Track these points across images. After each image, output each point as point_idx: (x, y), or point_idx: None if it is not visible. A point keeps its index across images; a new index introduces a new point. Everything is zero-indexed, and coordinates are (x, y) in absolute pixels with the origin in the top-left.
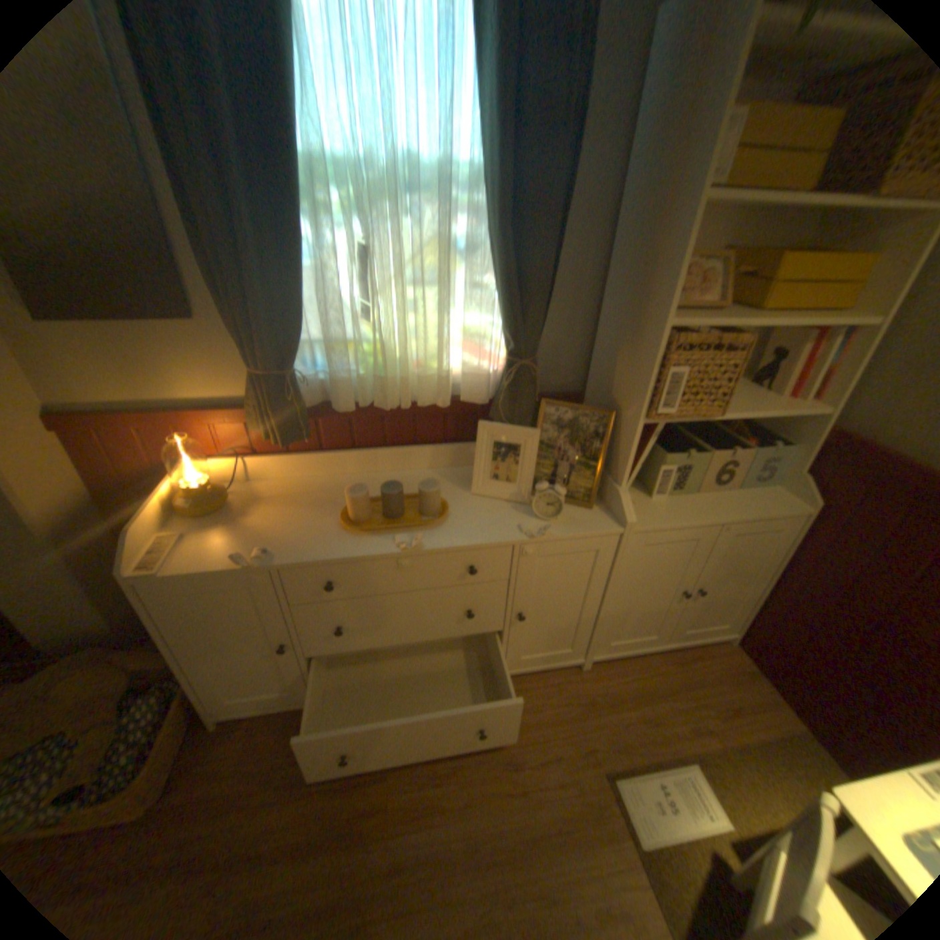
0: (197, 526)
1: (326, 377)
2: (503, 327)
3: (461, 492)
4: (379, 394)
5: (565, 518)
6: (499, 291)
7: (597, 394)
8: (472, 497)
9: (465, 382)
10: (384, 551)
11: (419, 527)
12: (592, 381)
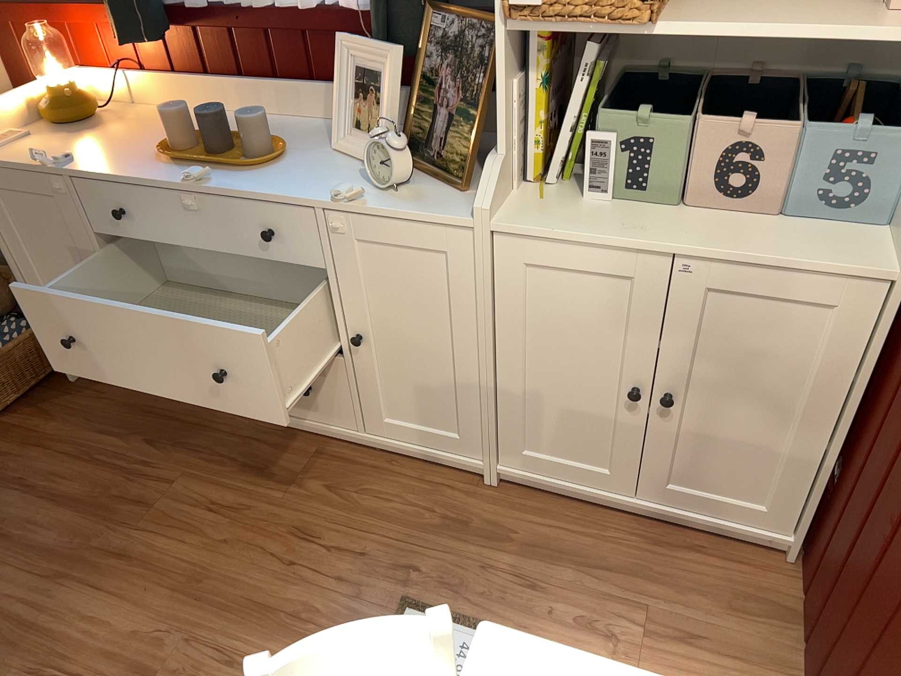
0: (51, 131)
1: None
2: None
3: (327, 145)
4: None
5: (414, 191)
6: None
7: None
8: (333, 151)
9: None
10: (171, 180)
11: (229, 166)
12: None
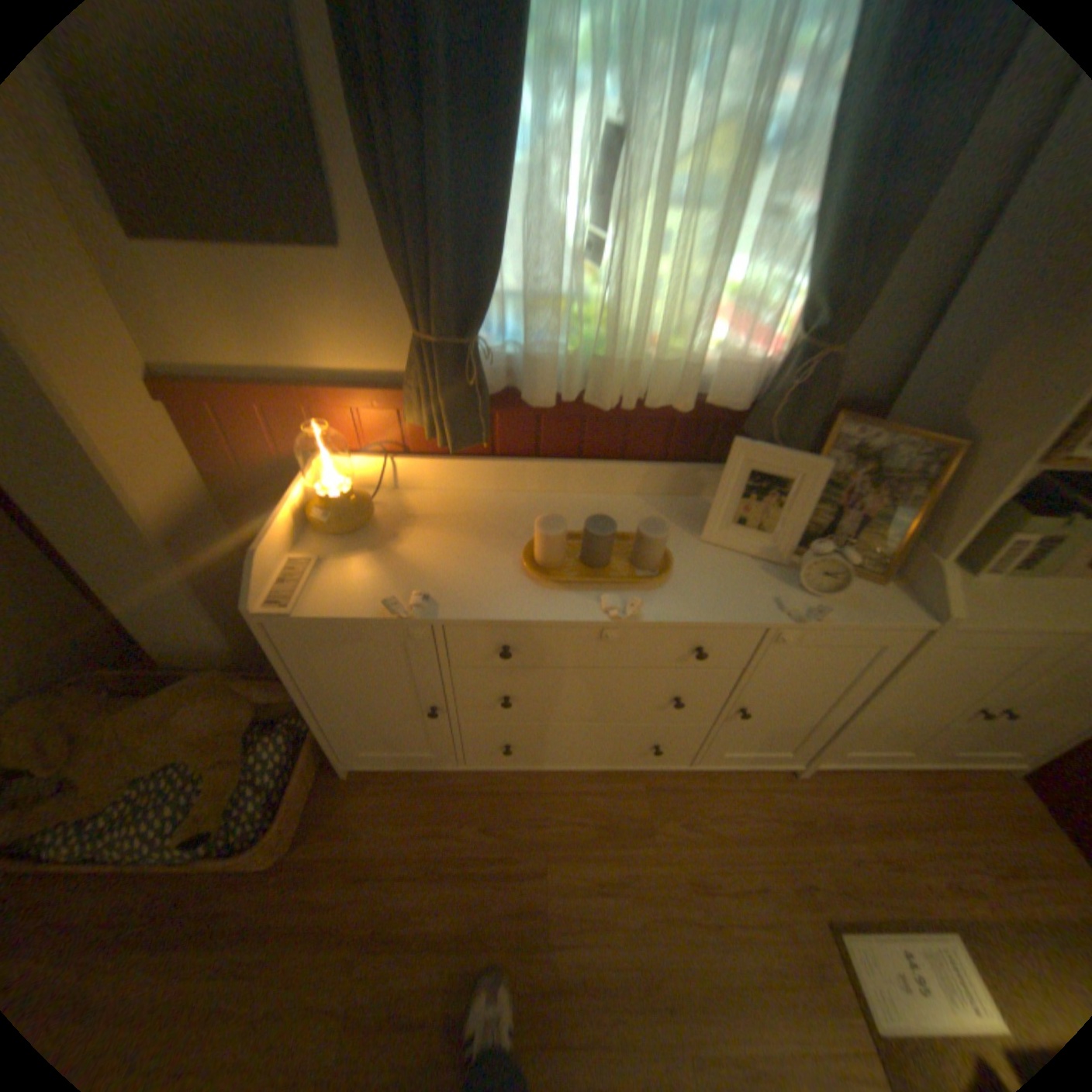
0: (337, 547)
1: (518, 351)
2: (816, 287)
3: (685, 536)
4: (590, 383)
5: (845, 595)
6: (829, 219)
7: (926, 408)
8: (702, 545)
9: (718, 373)
10: (586, 616)
11: (632, 585)
12: (920, 385)
